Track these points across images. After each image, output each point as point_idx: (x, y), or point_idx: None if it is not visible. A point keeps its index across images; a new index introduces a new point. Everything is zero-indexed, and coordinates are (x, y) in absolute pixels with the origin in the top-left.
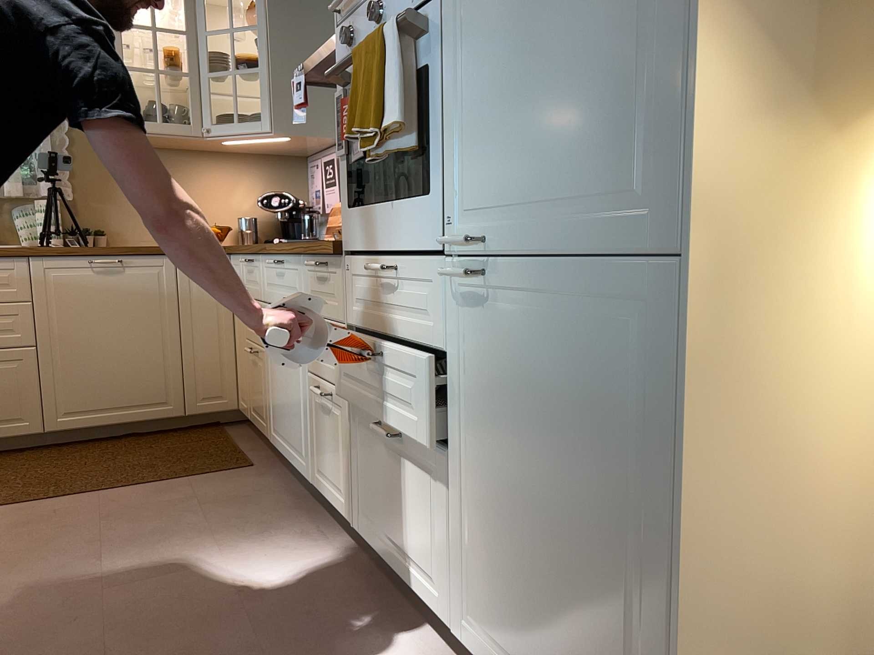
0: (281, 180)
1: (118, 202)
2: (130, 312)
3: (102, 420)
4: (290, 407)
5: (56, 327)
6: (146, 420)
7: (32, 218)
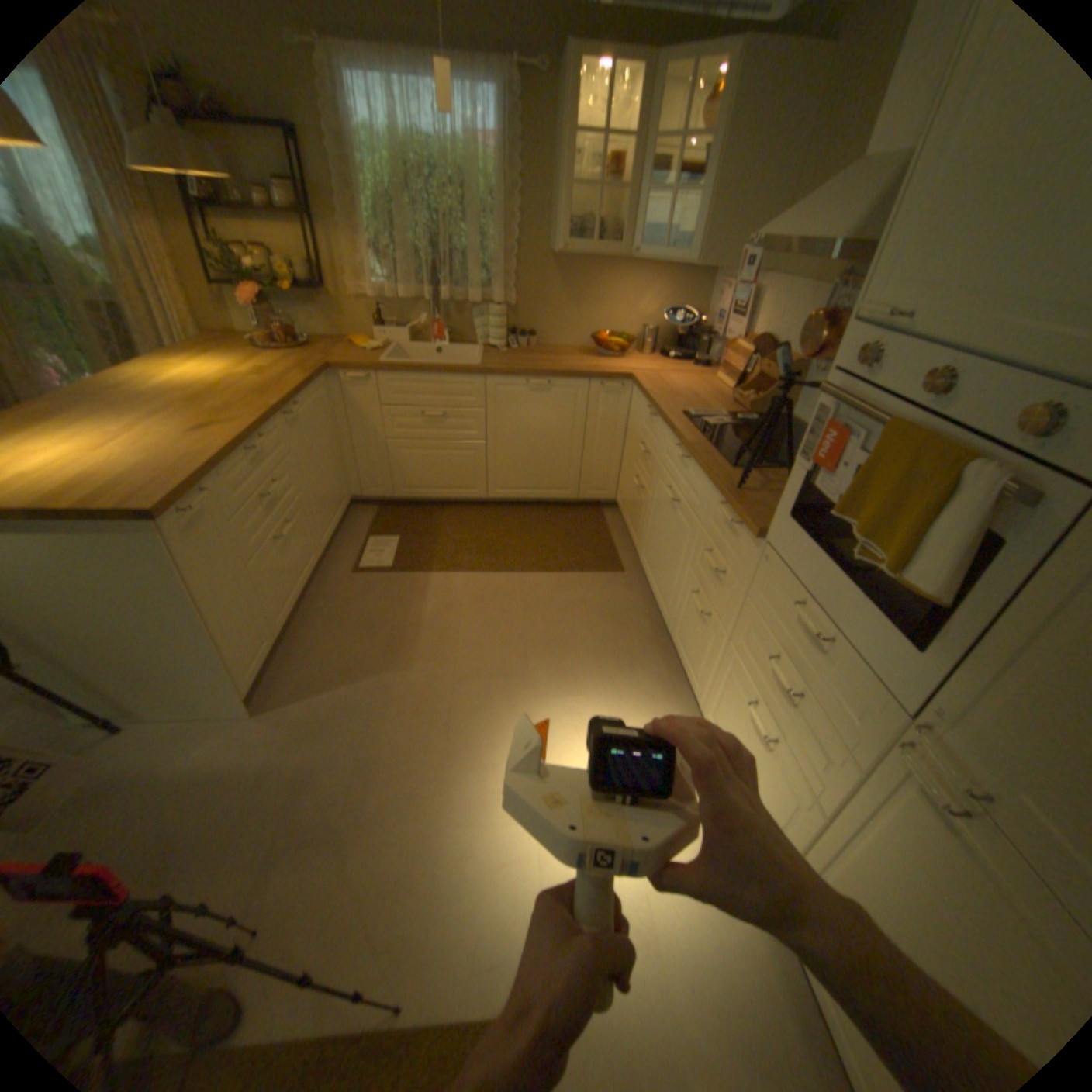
0: (688, 288)
1: (548, 306)
2: (550, 423)
3: (522, 496)
4: (663, 564)
5: (498, 430)
6: (550, 499)
7: (484, 320)
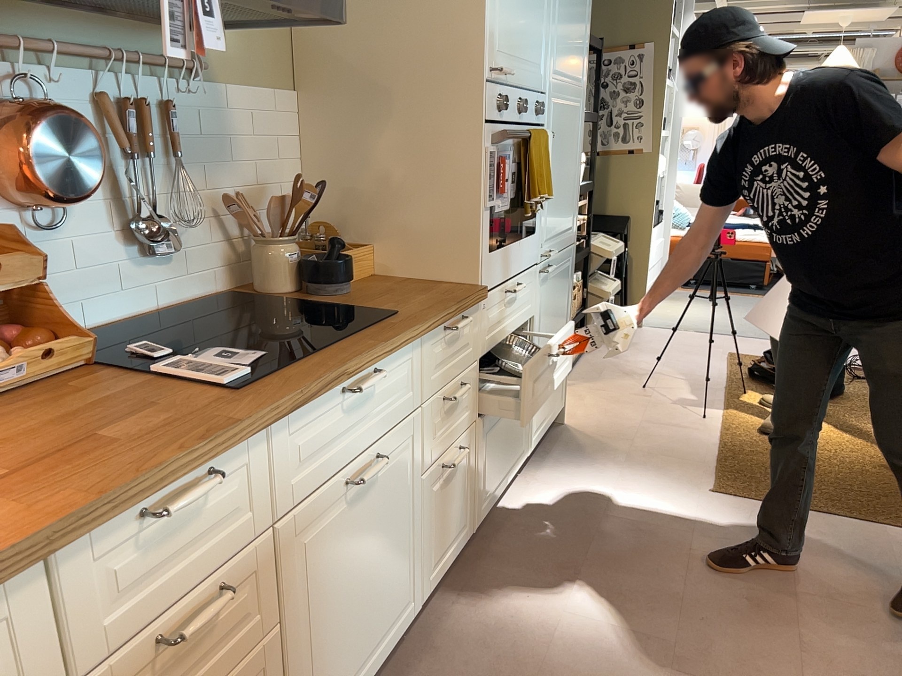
0: None
1: None
2: None
3: None
4: (376, 589)
5: None
6: None
7: None
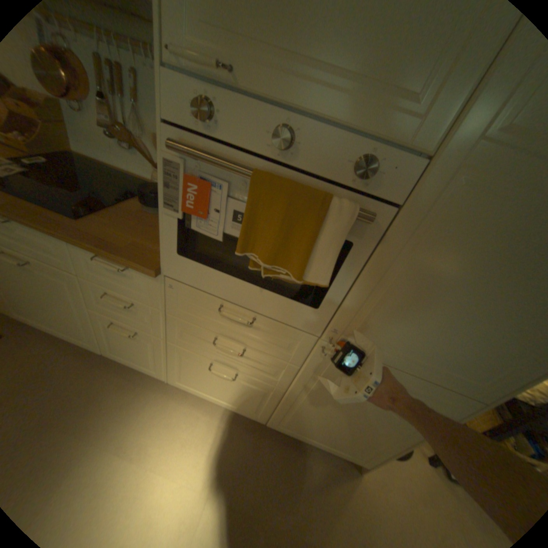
0: None
1: None
2: None
3: None
4: (52, 314)
5: None
6: None
7: None
